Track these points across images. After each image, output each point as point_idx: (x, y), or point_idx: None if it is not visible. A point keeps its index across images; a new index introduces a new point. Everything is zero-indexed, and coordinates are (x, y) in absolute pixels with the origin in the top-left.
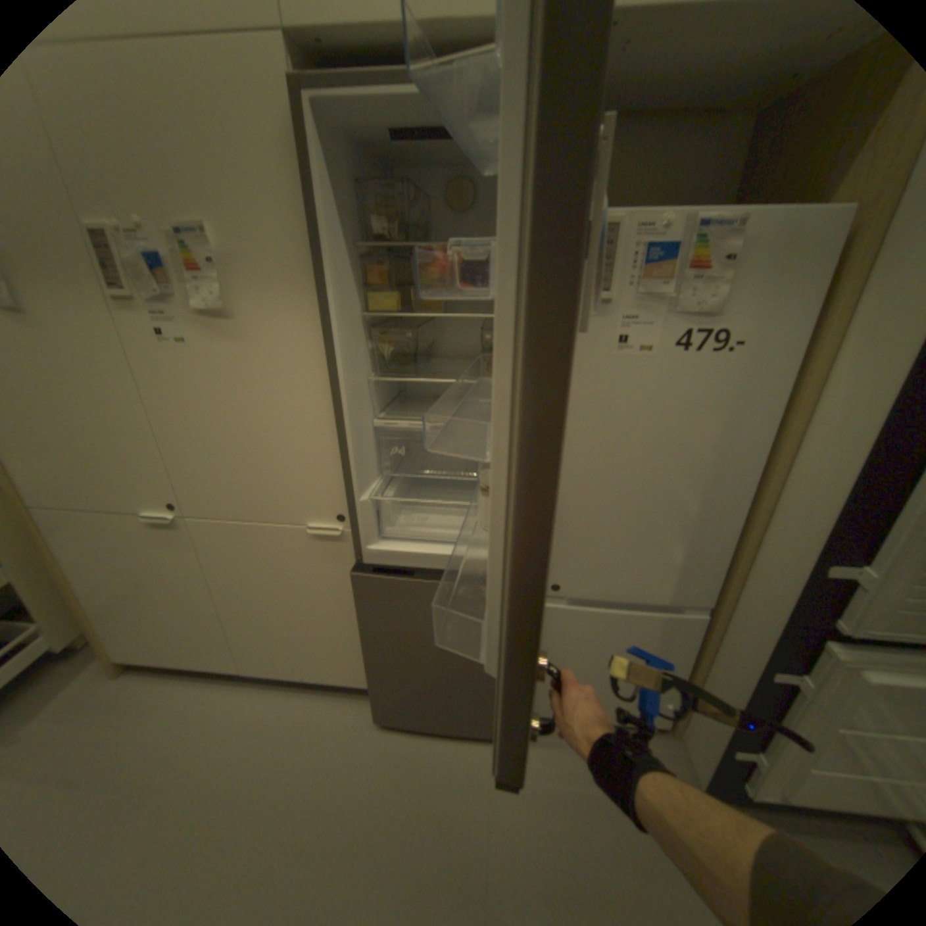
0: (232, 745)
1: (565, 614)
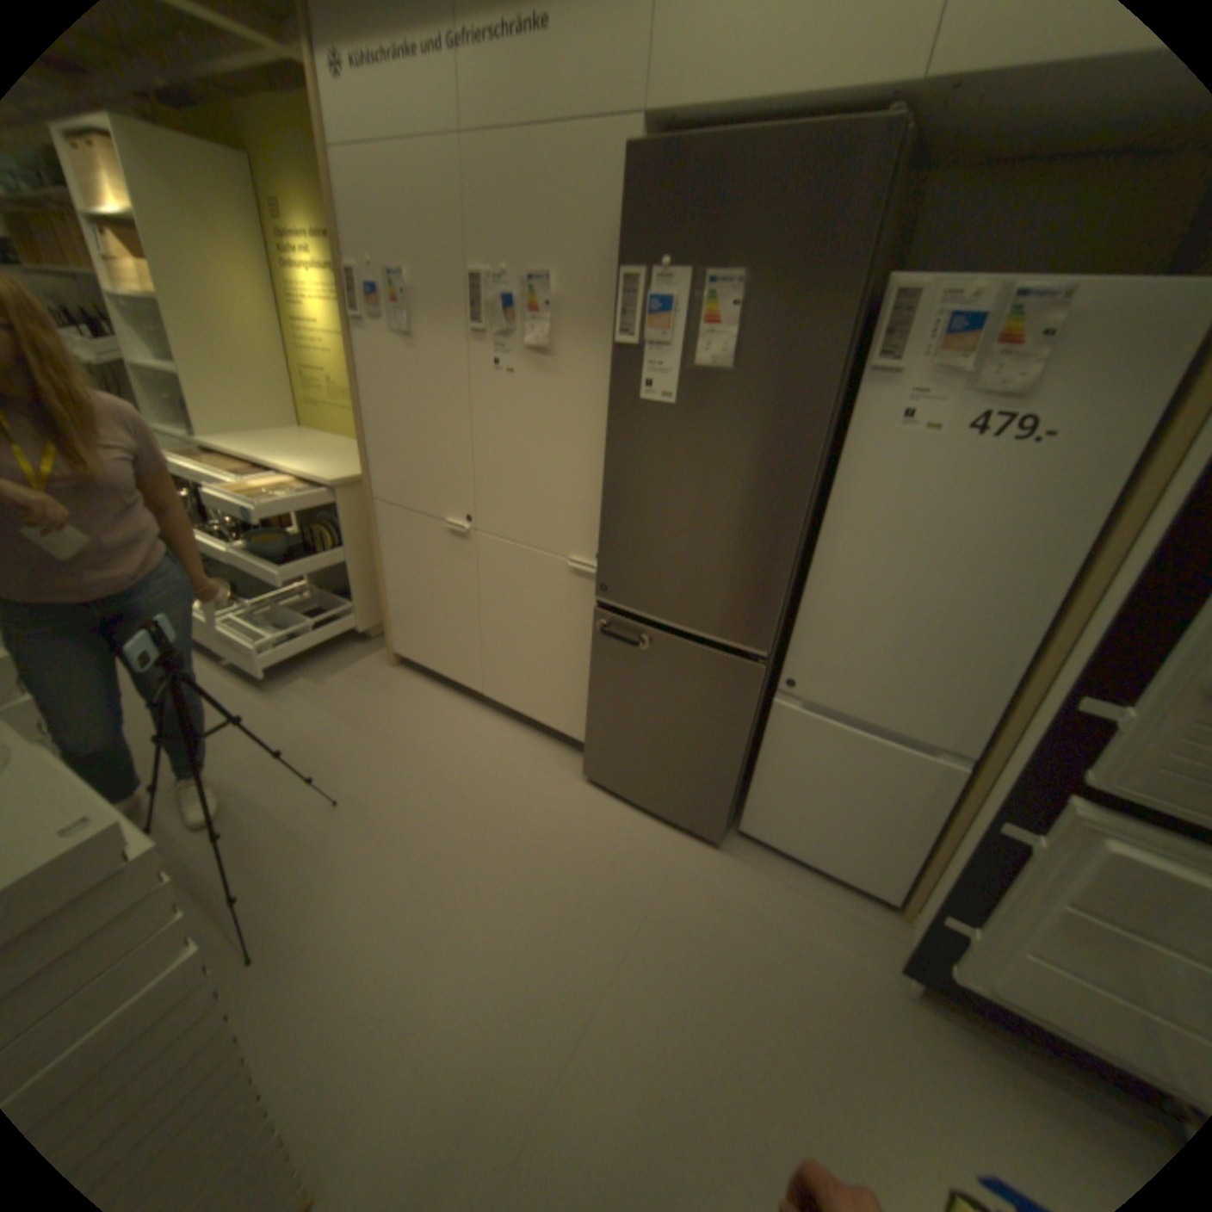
0: (466, 746)
1: (797, 718)
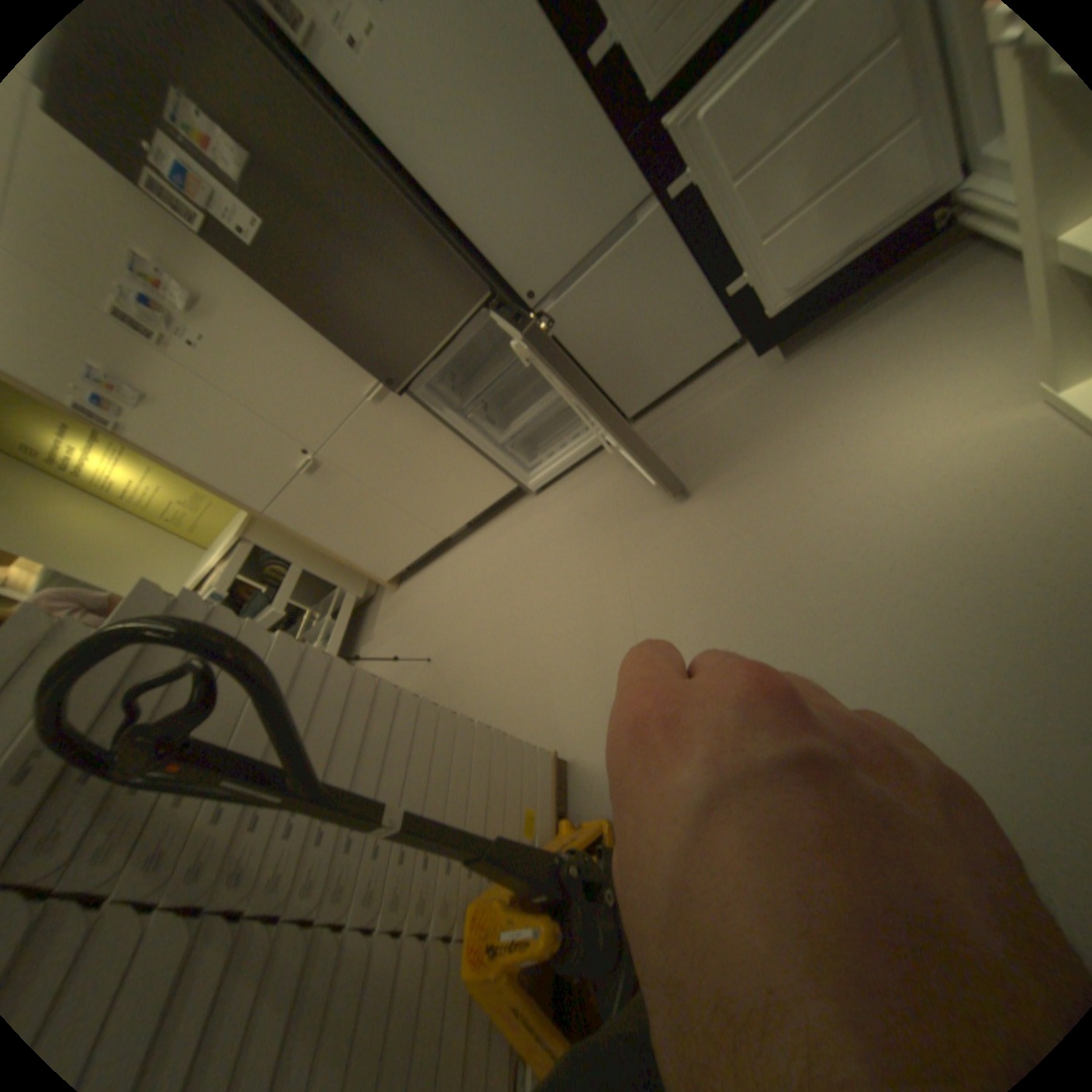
0: (466, 567)
1: (559, 308)
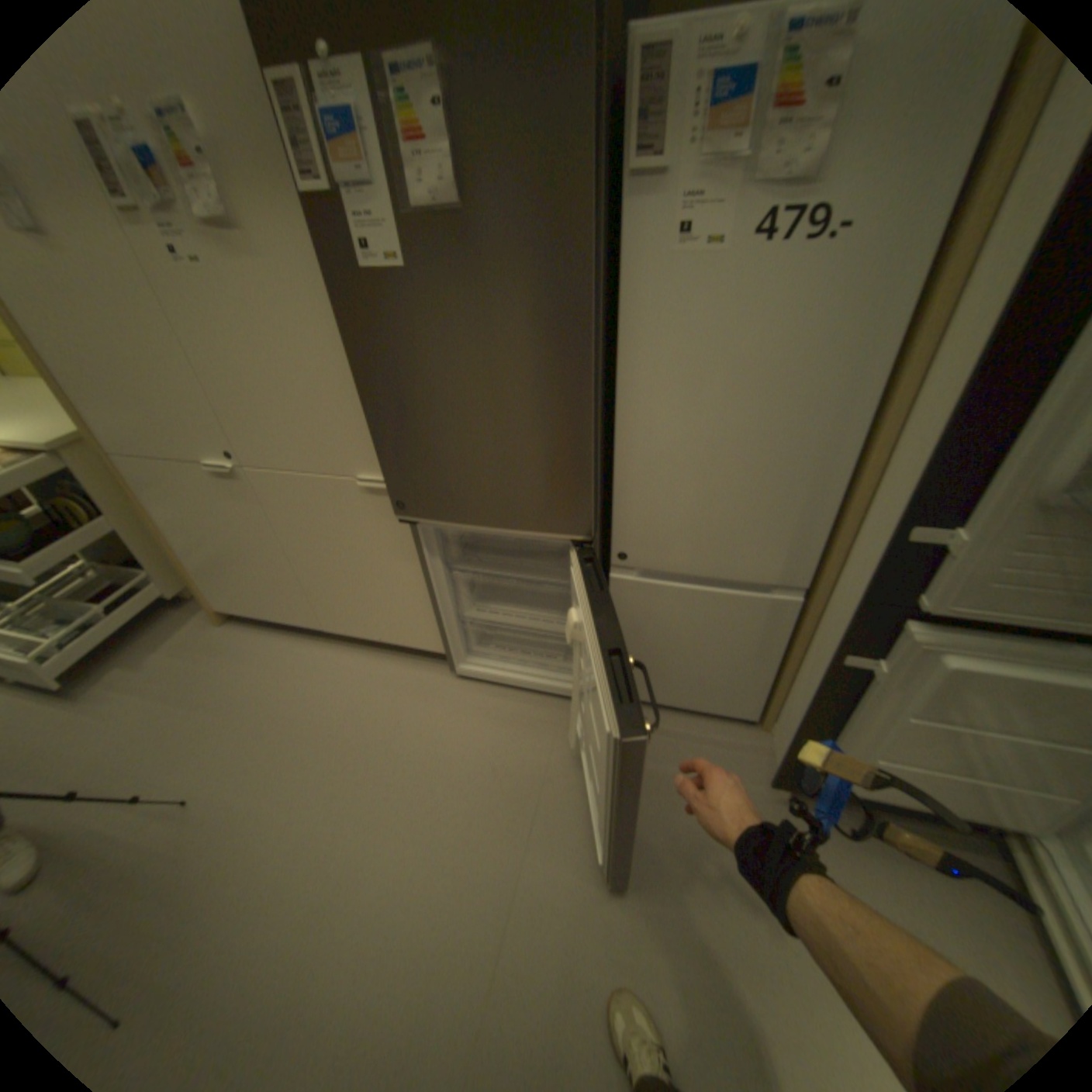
0: (317, 690)
1: (634, 586)
